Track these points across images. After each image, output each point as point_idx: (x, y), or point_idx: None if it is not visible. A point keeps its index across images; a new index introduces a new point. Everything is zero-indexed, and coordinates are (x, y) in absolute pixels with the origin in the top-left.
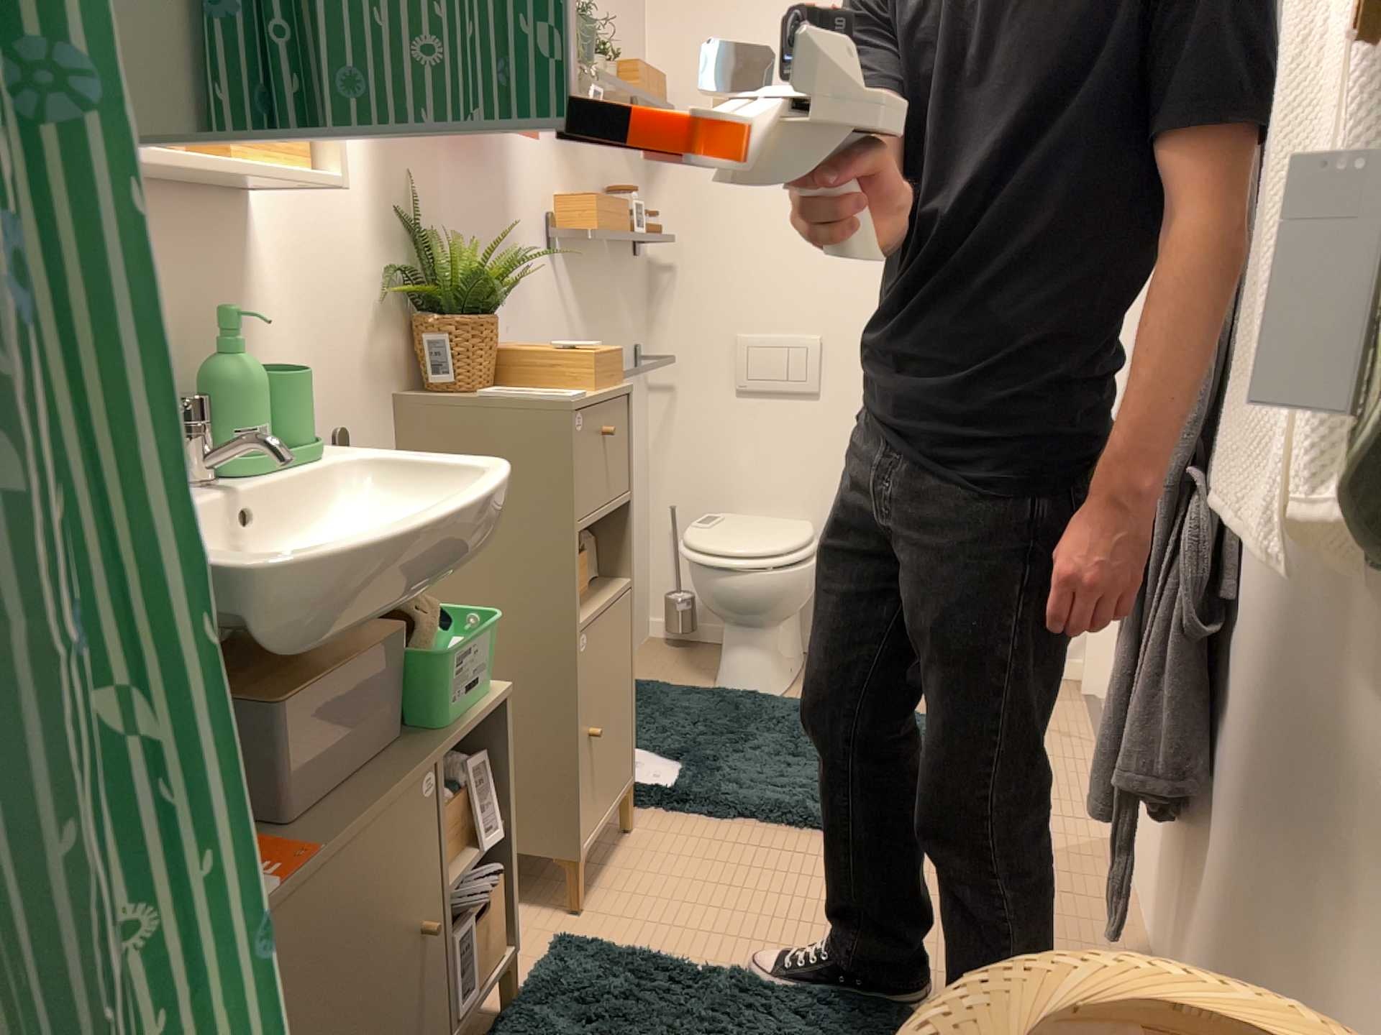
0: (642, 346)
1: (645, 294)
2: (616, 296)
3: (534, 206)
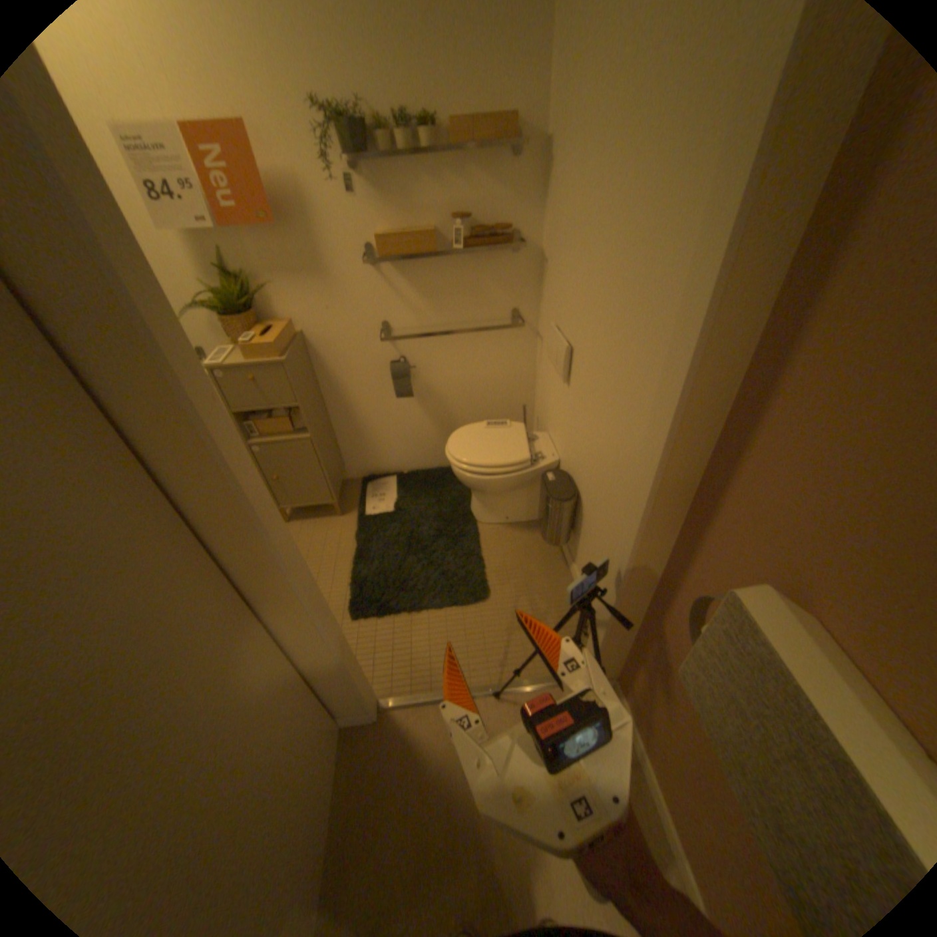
0: (522, 307)
1: (531, 273)
2: (473, 278)
3: (343, 239)
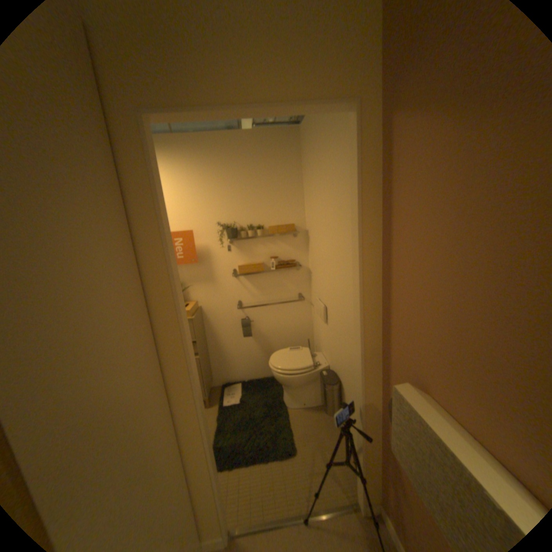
0: (303, 293)
1: (305, 278)
2: (280, 281)
3: (224, 268)
